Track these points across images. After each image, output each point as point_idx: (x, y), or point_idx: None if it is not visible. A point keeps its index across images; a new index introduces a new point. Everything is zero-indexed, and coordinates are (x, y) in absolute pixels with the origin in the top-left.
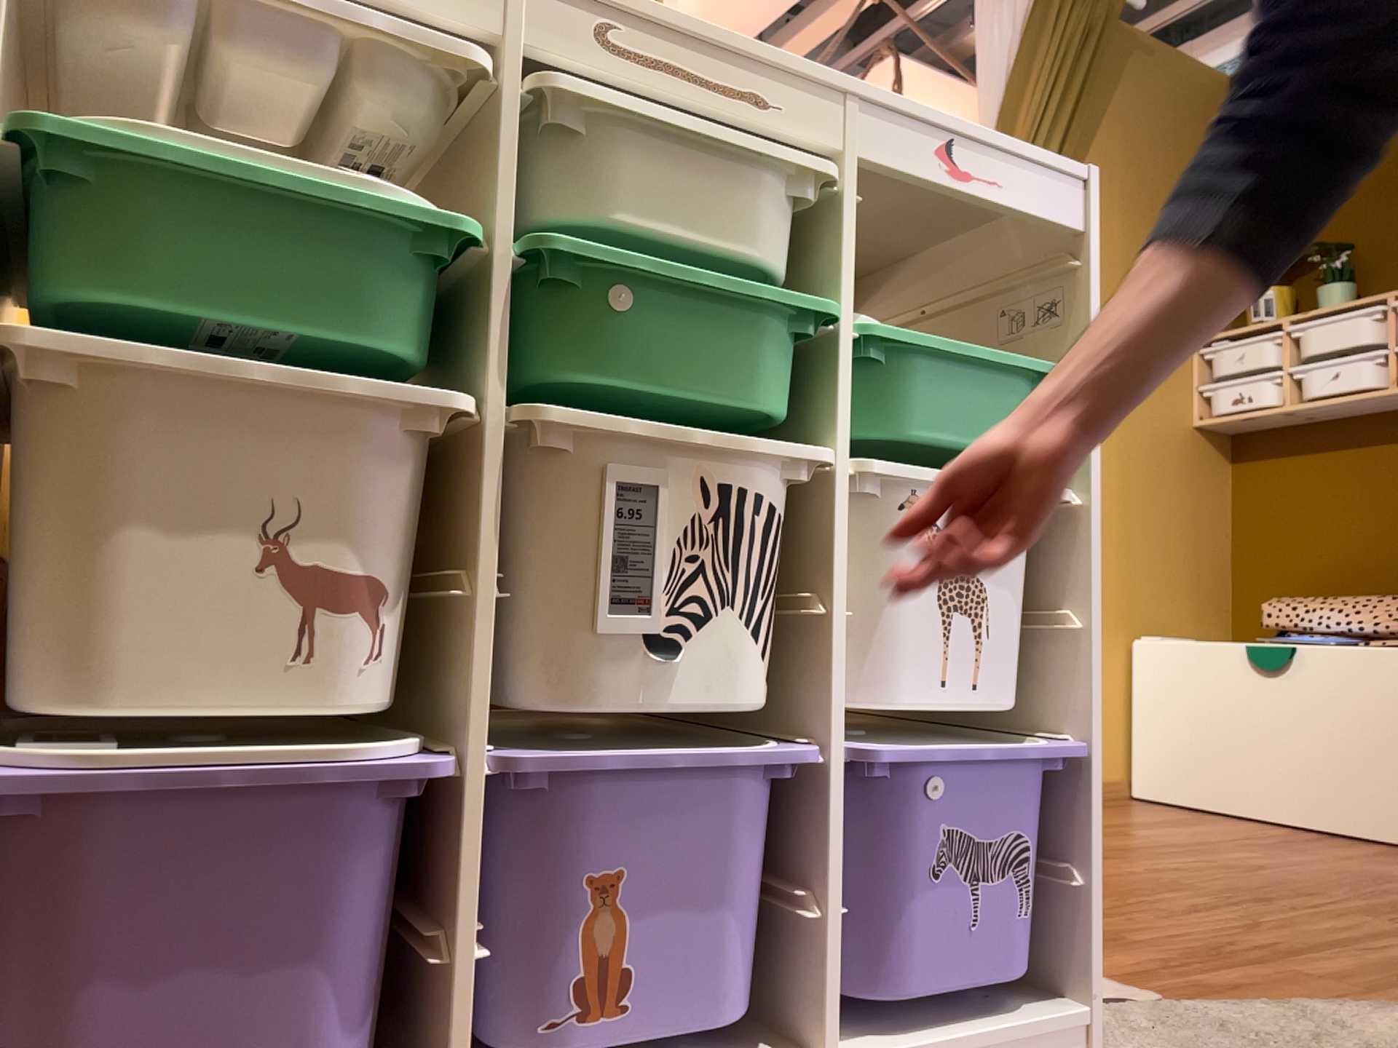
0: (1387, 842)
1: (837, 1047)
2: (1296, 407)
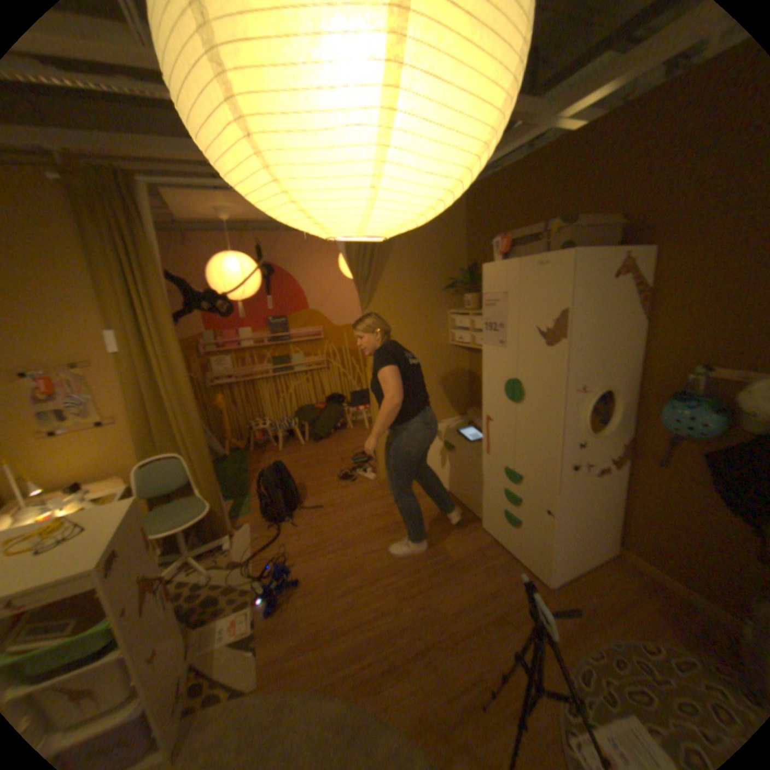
0: (474, 517)
1: None
2: (476, 348)
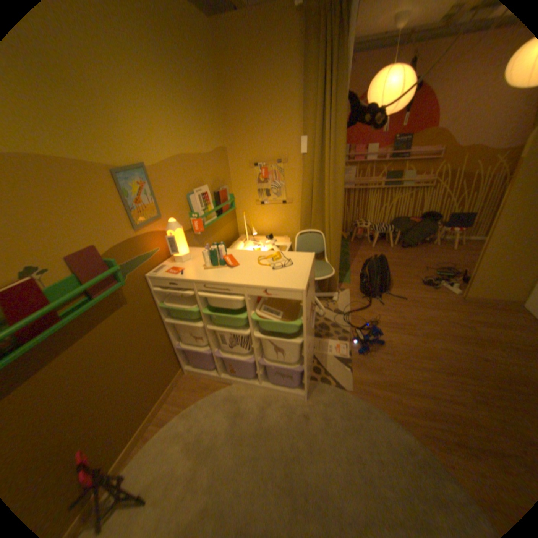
0: None
1: (264, 385)
2: None
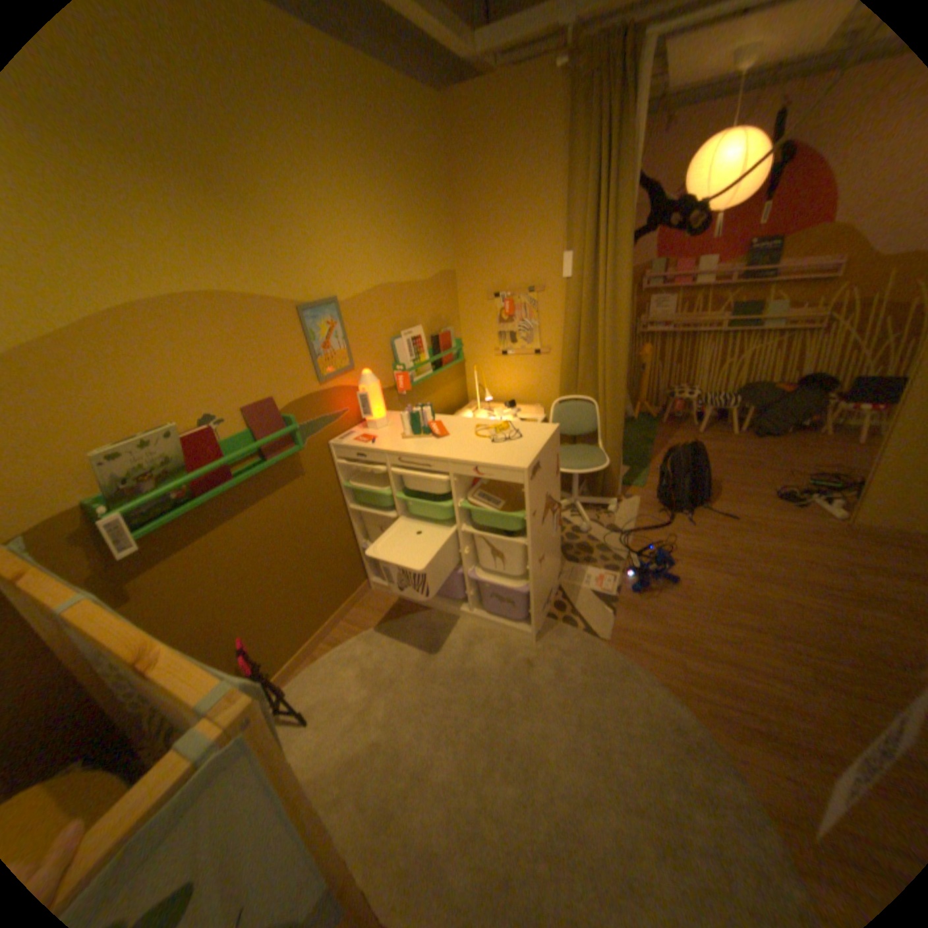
0: None
1: (477, 614)
2: None
